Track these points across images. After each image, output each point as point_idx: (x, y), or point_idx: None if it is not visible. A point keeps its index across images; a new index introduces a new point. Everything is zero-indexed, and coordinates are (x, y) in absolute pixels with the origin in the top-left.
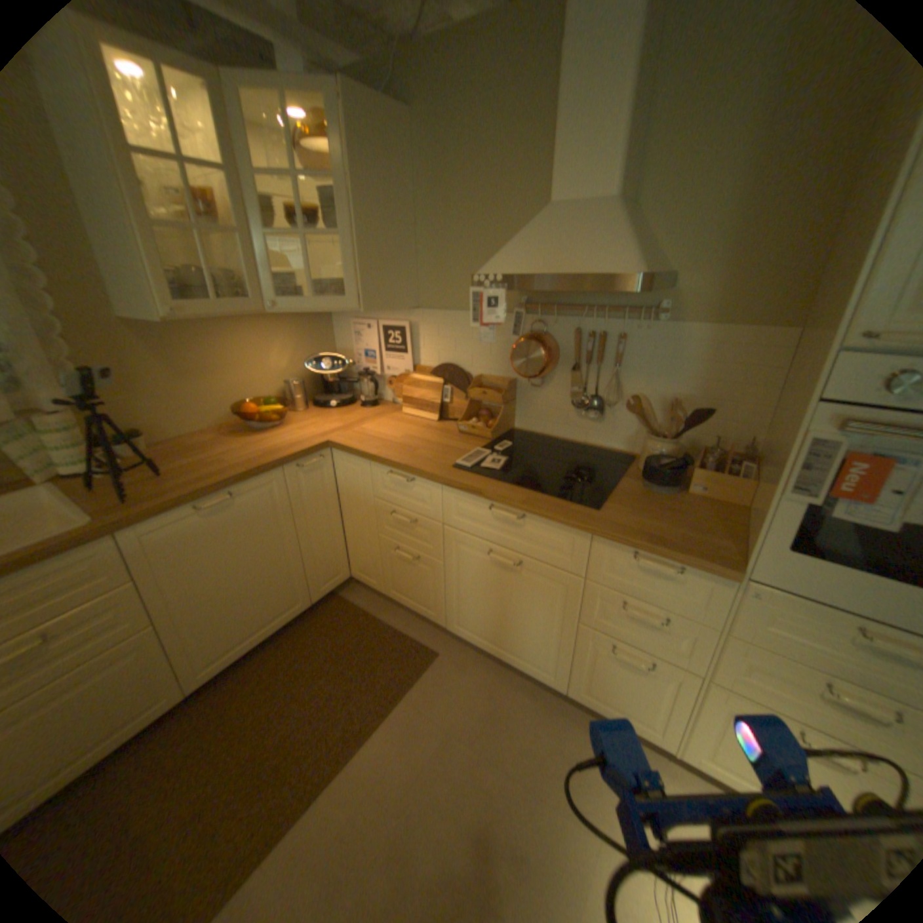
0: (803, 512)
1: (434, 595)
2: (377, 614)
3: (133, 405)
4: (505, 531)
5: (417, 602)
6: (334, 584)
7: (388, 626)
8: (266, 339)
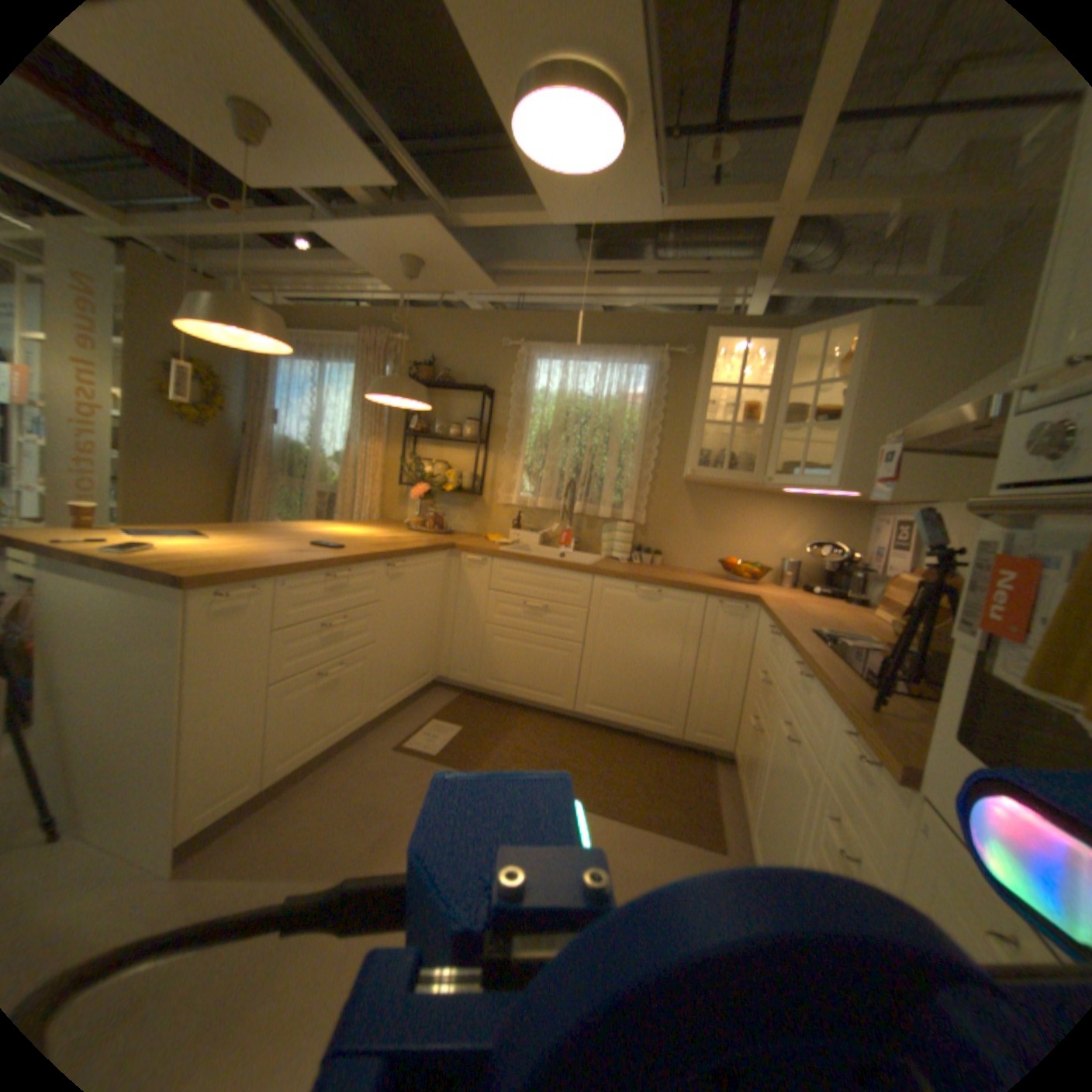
0: (969, 670)
1: (756, 787)
2: (723, 795)
3: (668, 537)
4: (801, 699)
5: (748, 794)
6: (712, 743)
7: (719, 807)
8: (786, 521)
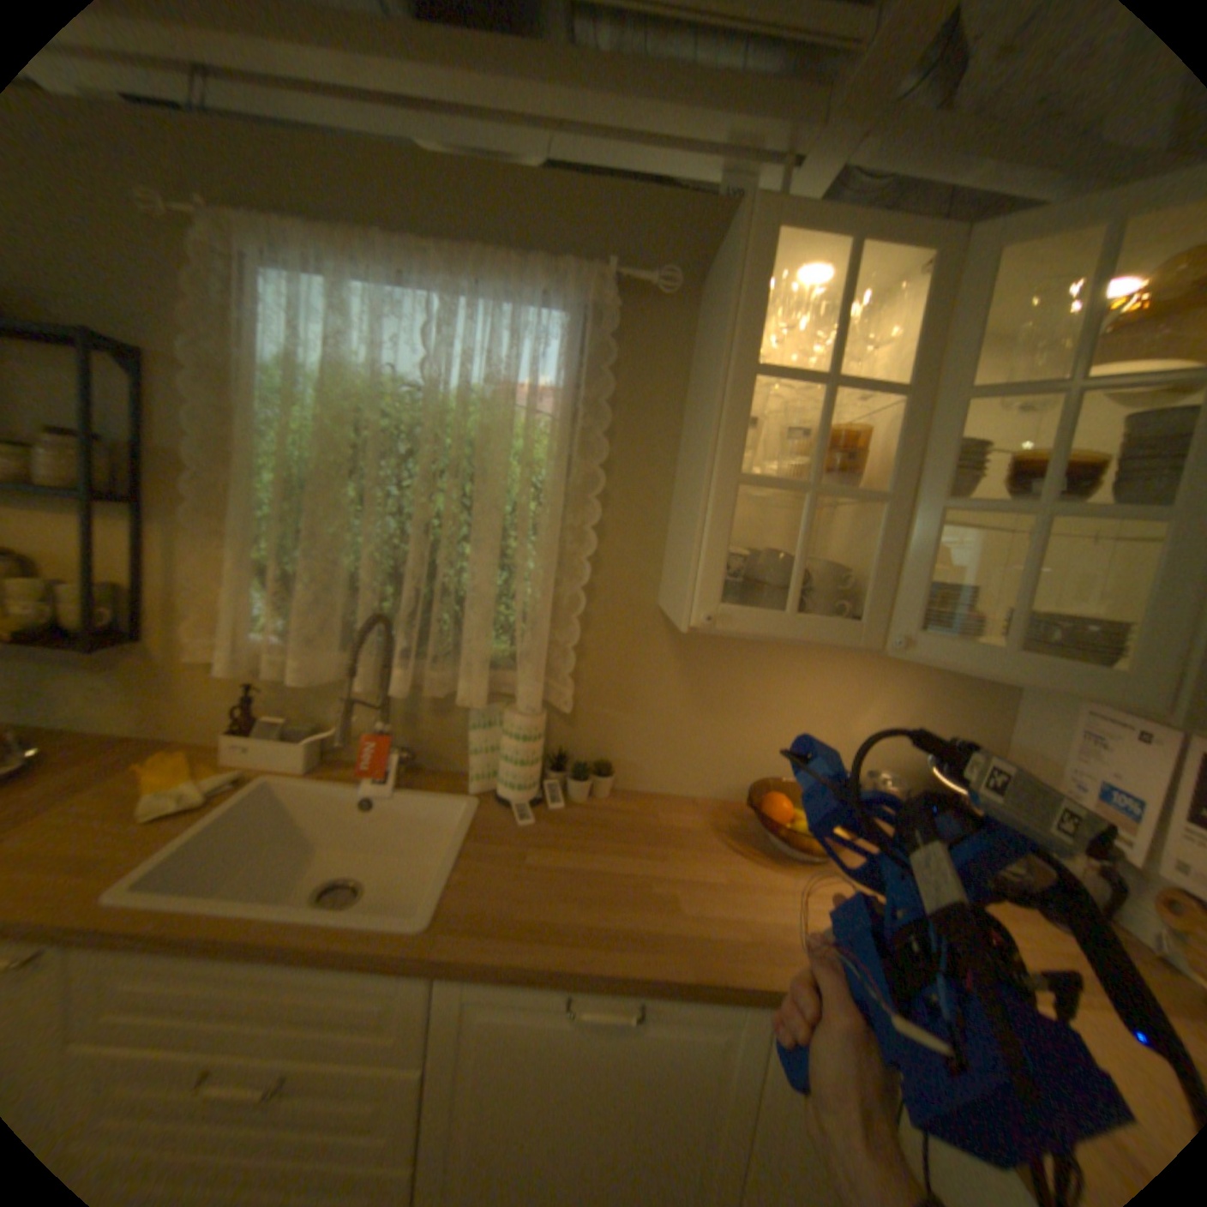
0: None
1: None
2: None
3: (626, 728)
4: None
5: None
6: None
7: None
8: (870, 686)
